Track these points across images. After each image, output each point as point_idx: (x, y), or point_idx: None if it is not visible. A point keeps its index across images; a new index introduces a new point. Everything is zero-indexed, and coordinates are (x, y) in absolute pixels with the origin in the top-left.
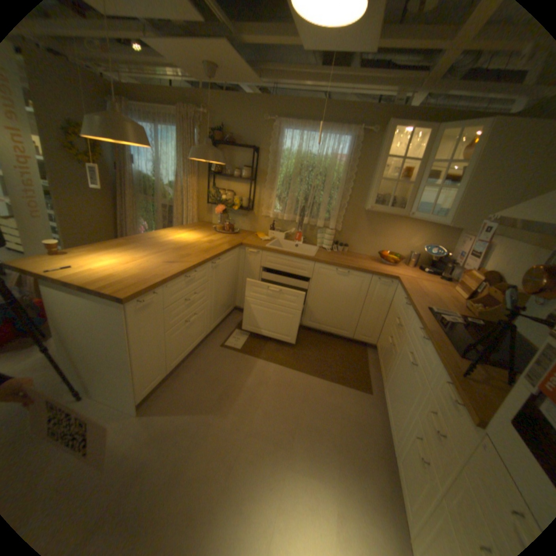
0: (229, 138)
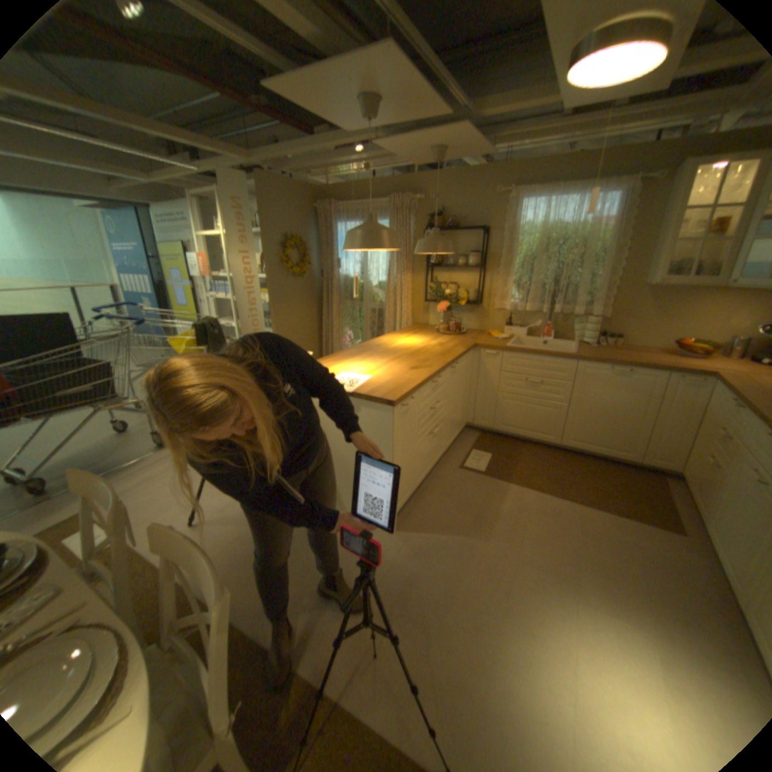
0: (450, 222)
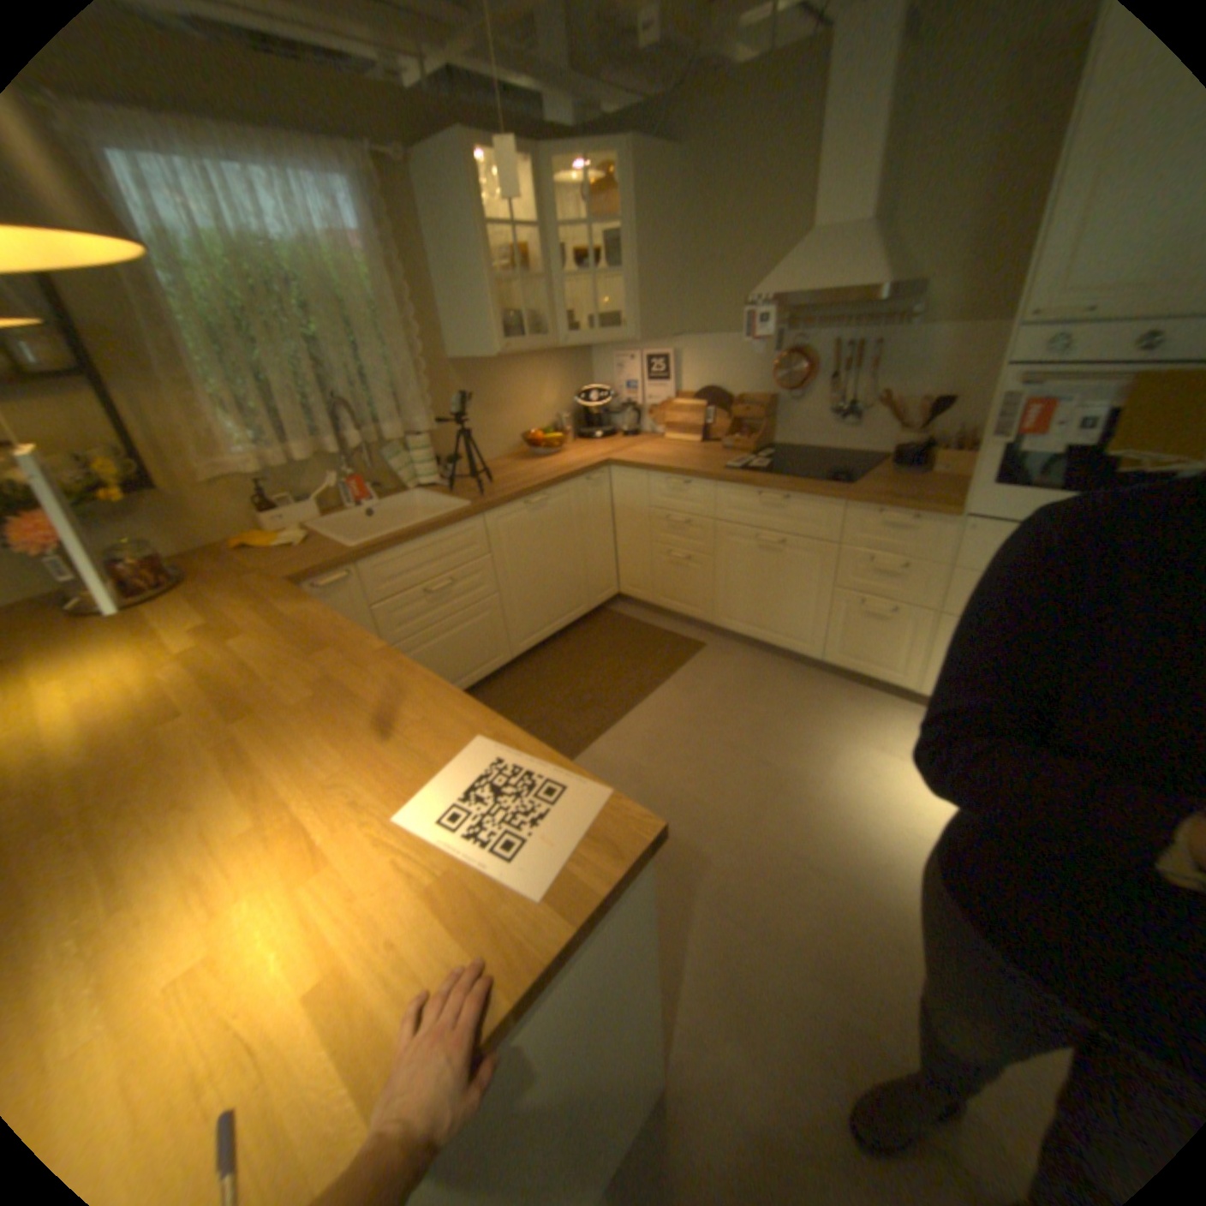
0: None
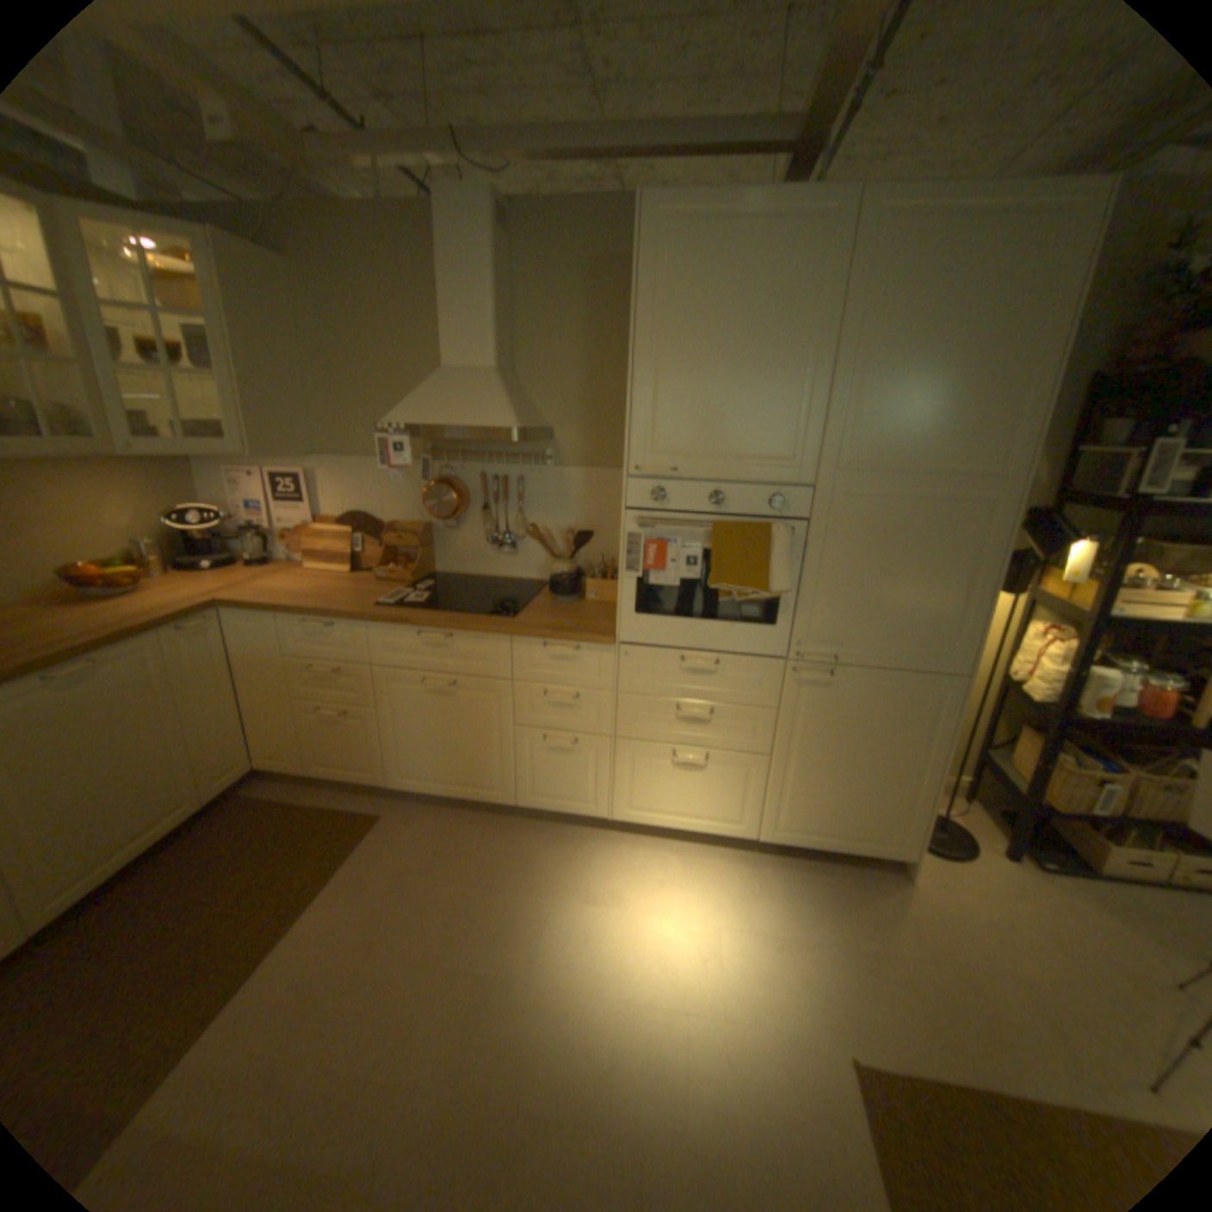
0: None
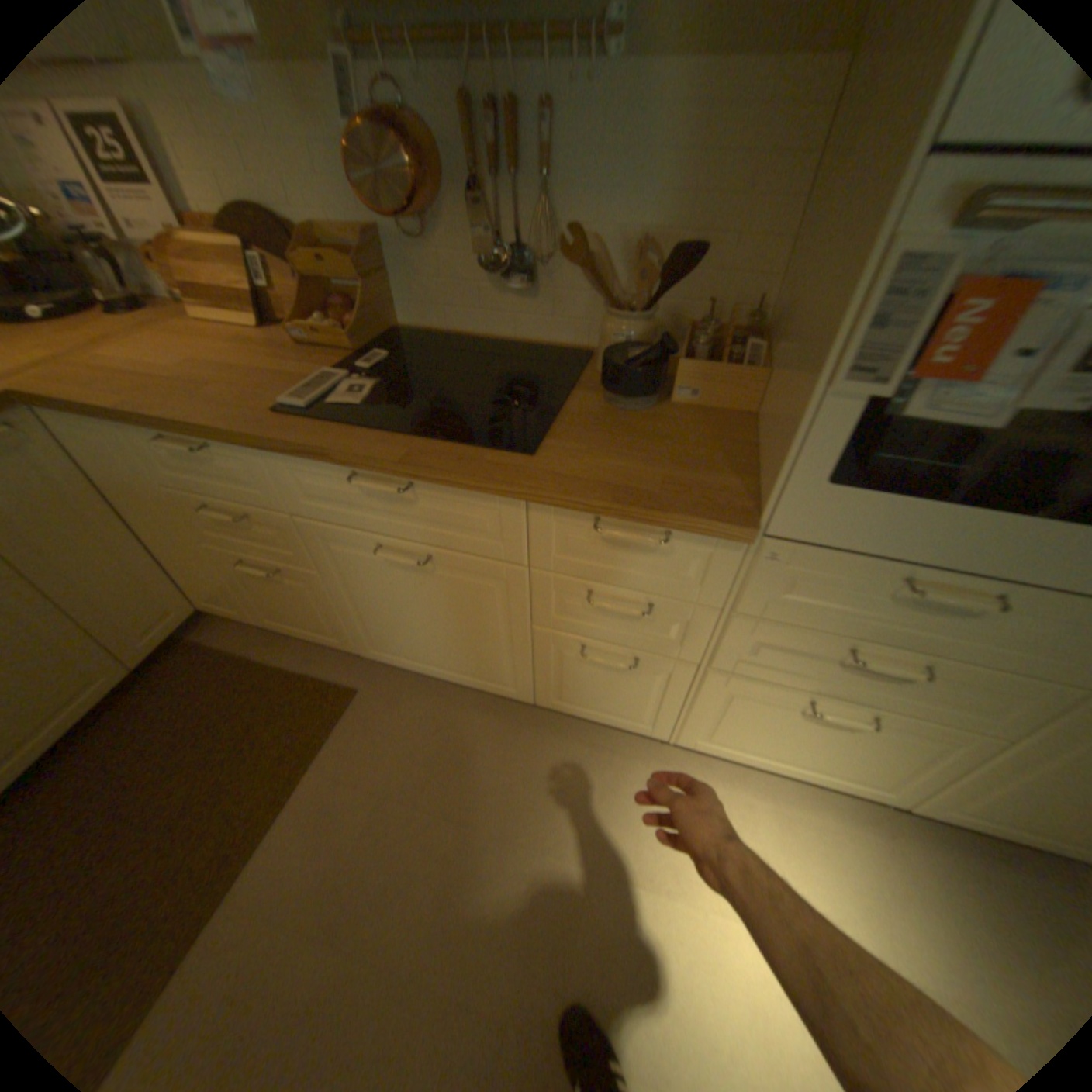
0: None
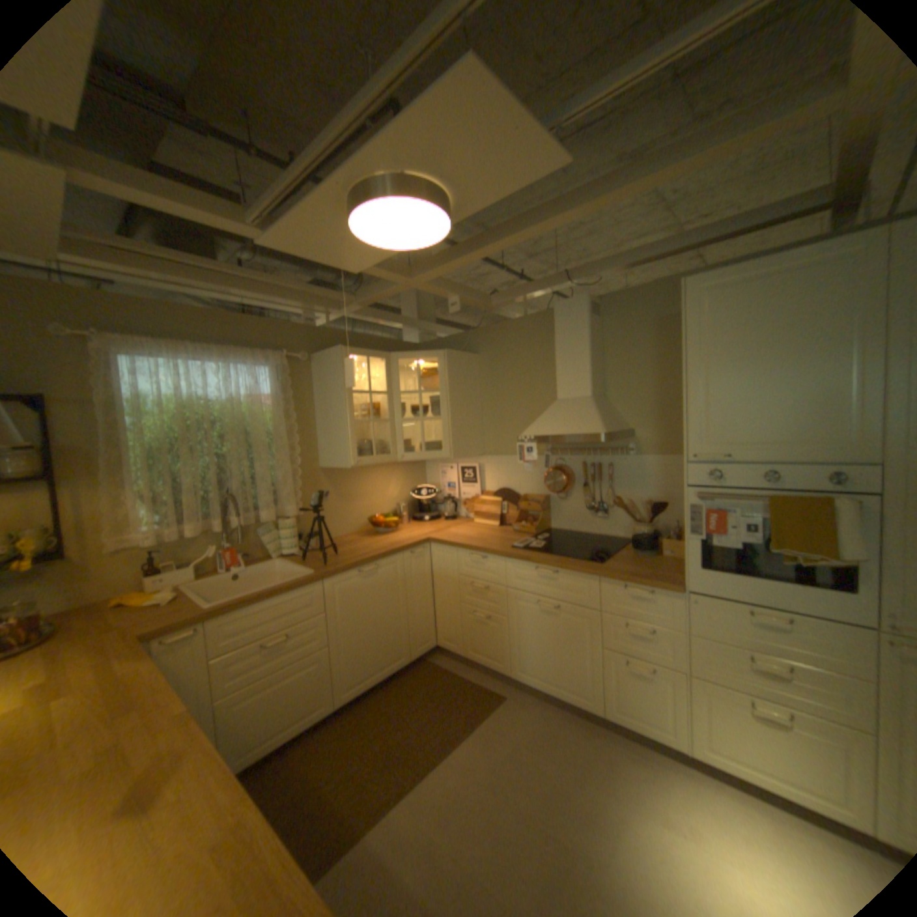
0: None
